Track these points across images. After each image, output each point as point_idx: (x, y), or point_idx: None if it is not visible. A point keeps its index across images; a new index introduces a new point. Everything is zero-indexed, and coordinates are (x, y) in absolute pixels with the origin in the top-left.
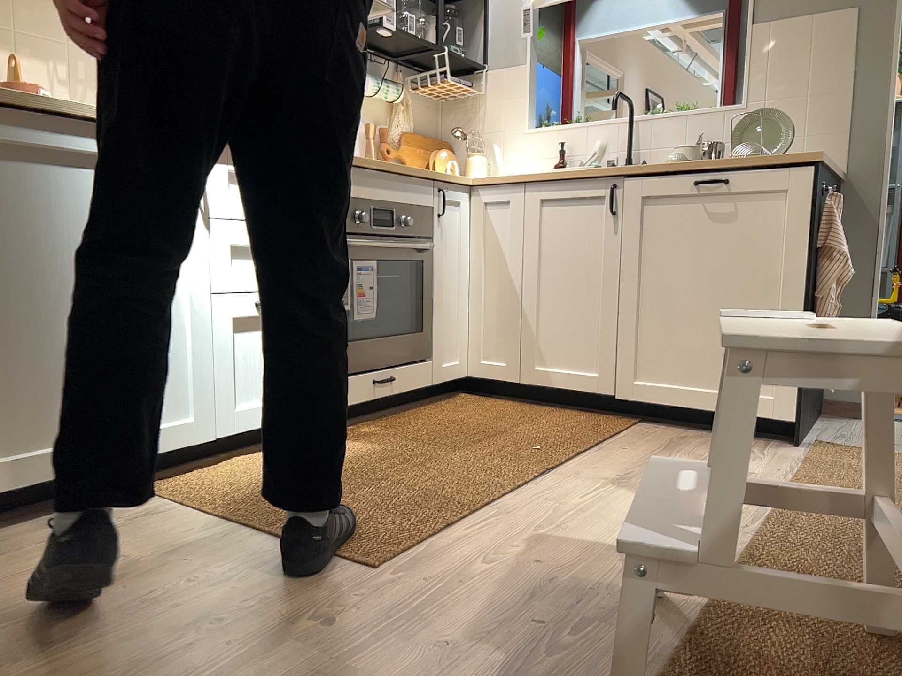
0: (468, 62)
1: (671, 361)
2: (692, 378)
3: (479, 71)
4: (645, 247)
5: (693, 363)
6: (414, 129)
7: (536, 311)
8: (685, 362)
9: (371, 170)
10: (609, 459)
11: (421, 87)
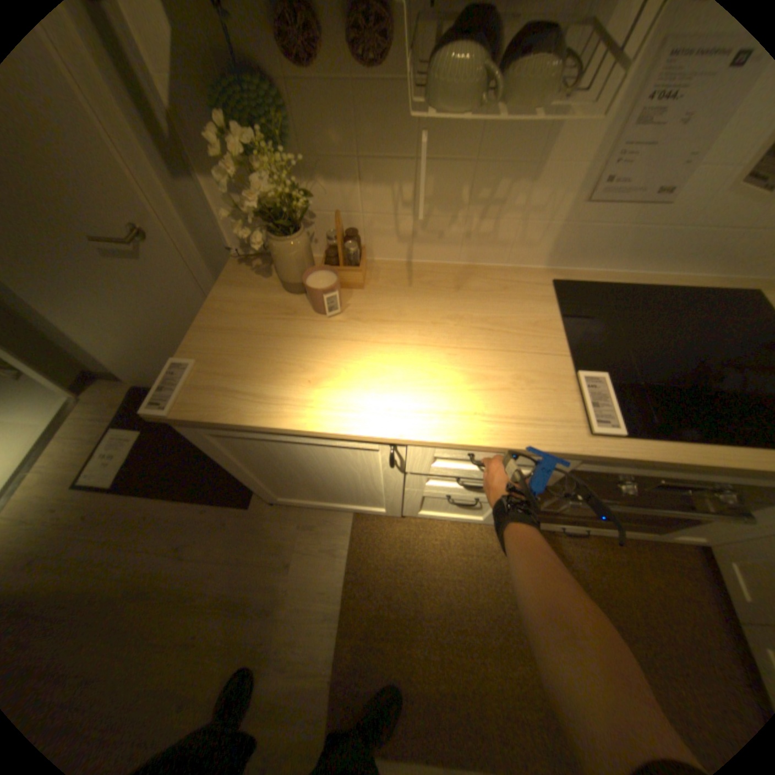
0: None
1: None
2: None
3: None
4: None
5: None
6: None
7: None
8: None
9: (699, 465)
10: None
11: None
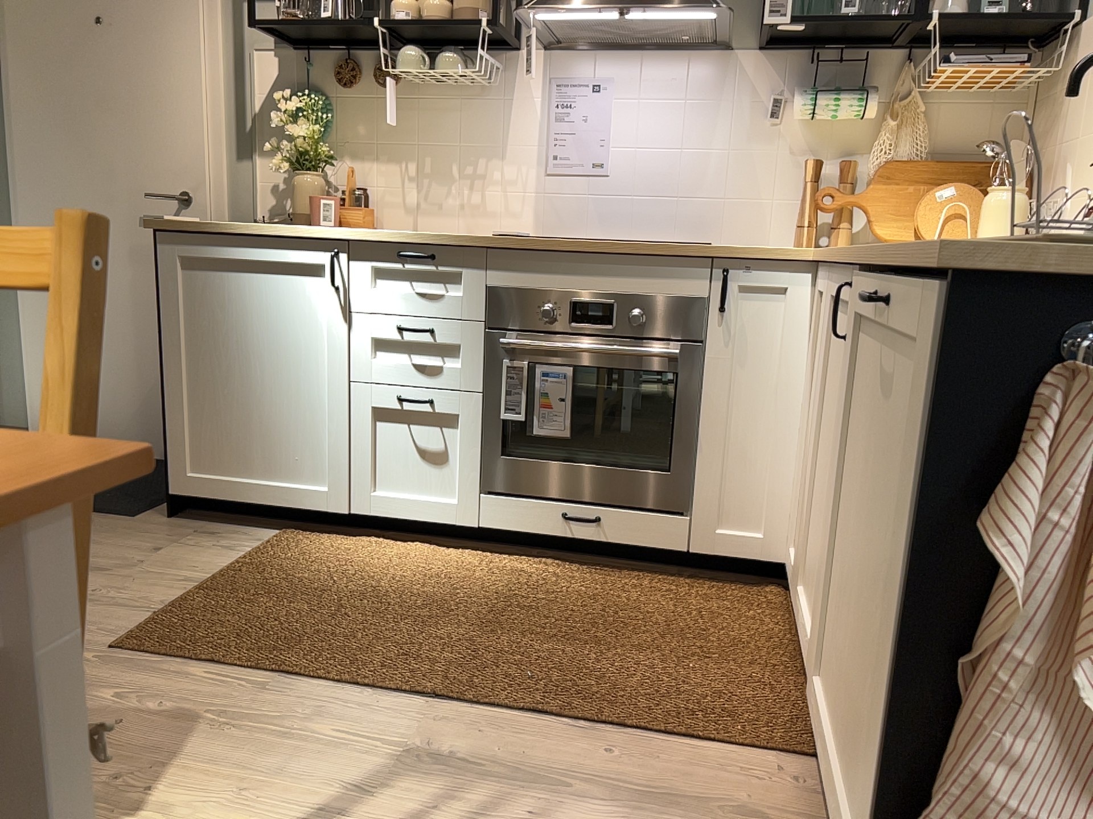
0: (1019, 21)
1: (835, 671)
2: (838, 724)
3: (1066, 28)
4: (849, 424)
5: (841, 696)
6: (939, 153)
7: (809, 492)
8: (839, 686)
9: (571, 255)
10: (518, 738)
11: (919, 87)
